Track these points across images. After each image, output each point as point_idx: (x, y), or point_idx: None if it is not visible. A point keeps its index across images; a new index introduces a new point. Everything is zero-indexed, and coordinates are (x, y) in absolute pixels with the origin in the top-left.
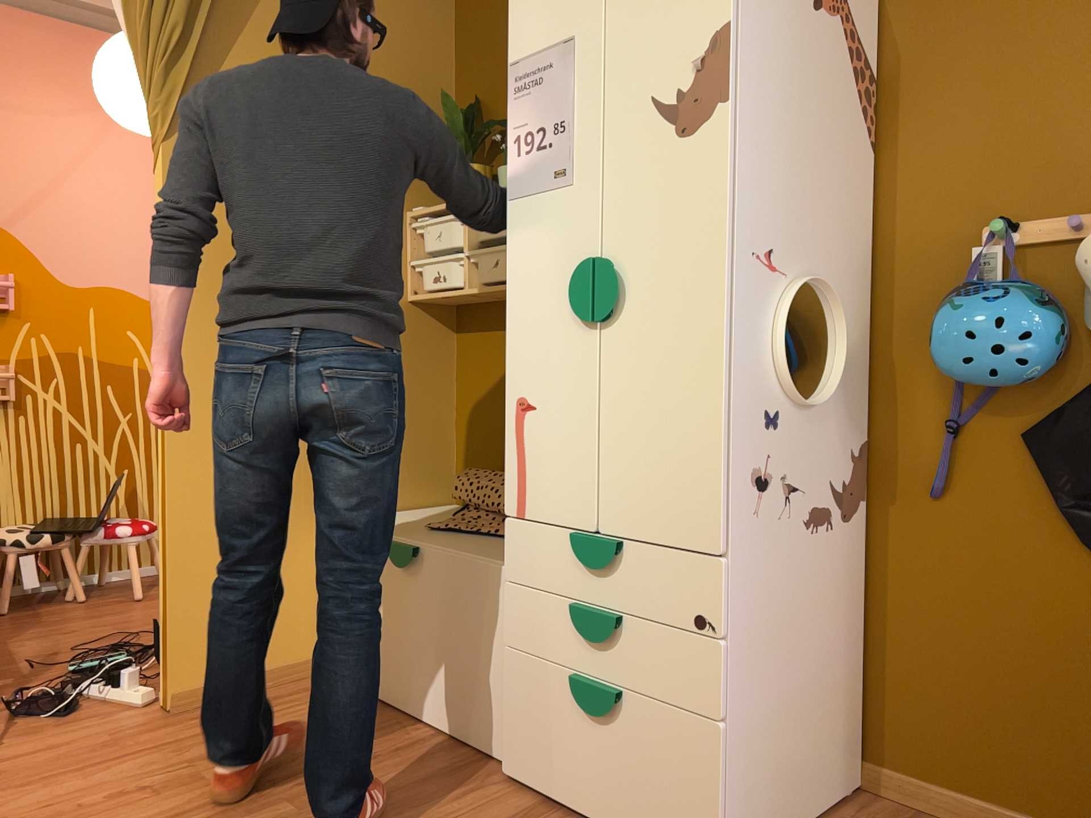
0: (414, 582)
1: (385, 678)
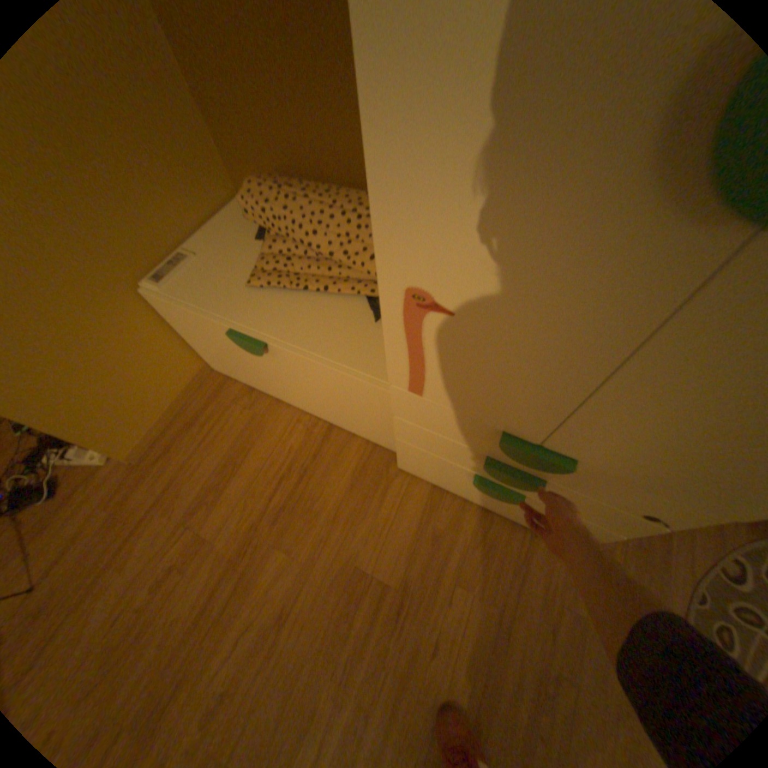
0: (274, 360)
1: (272, 390)
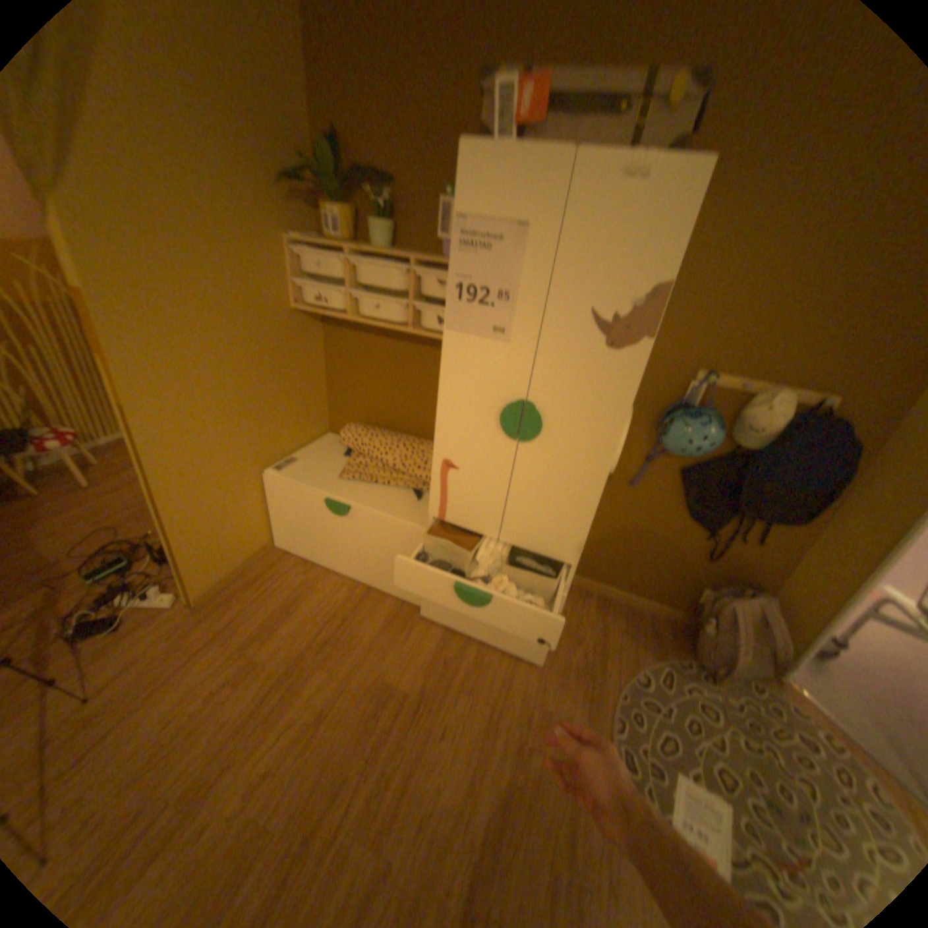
0: (348, 522)
1: (327, 559)
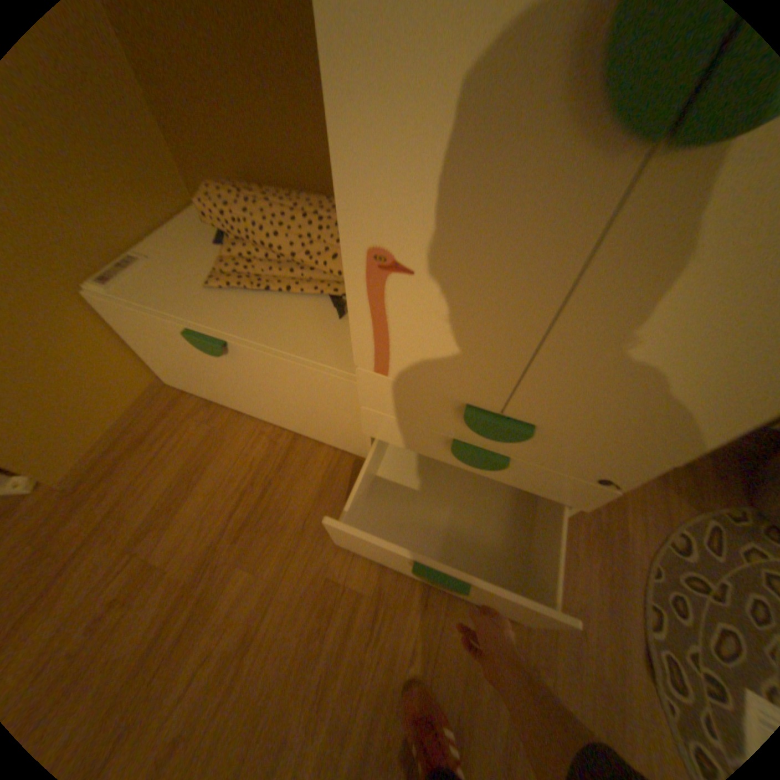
0: (234, 362)
1: (232, 401)
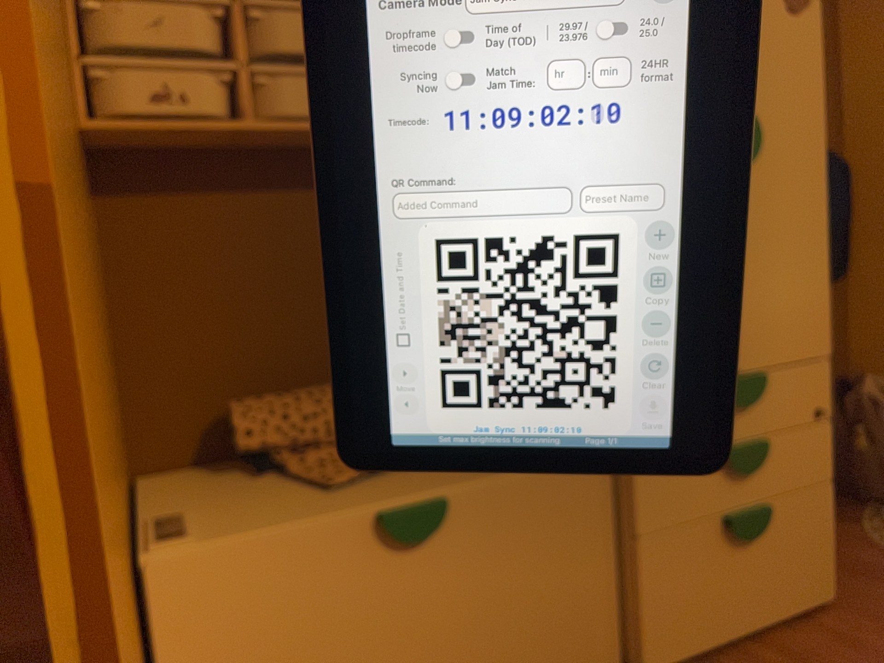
0: (439, 553)
1: None
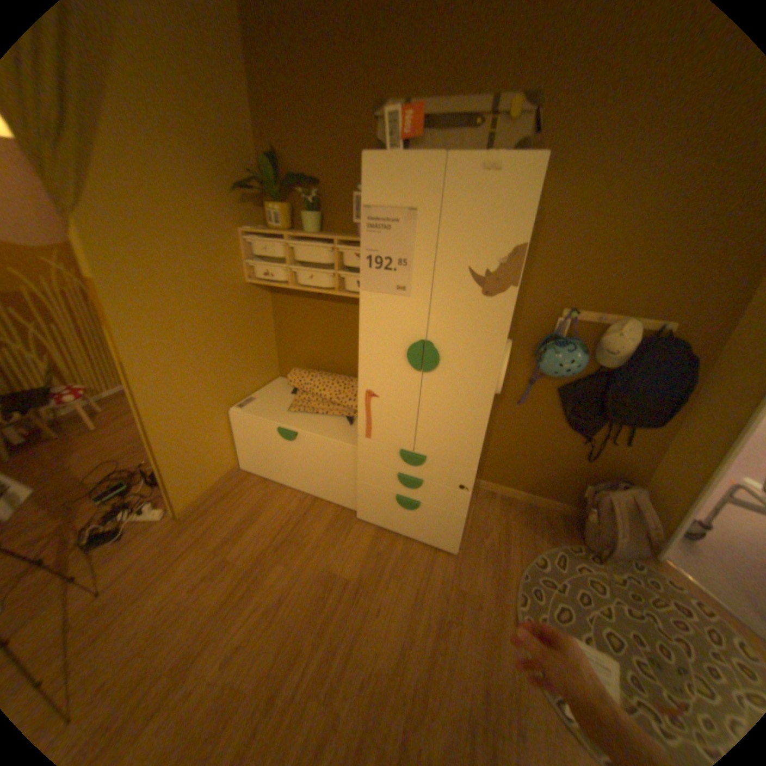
0: (296, 445)
1: (281, 476)
